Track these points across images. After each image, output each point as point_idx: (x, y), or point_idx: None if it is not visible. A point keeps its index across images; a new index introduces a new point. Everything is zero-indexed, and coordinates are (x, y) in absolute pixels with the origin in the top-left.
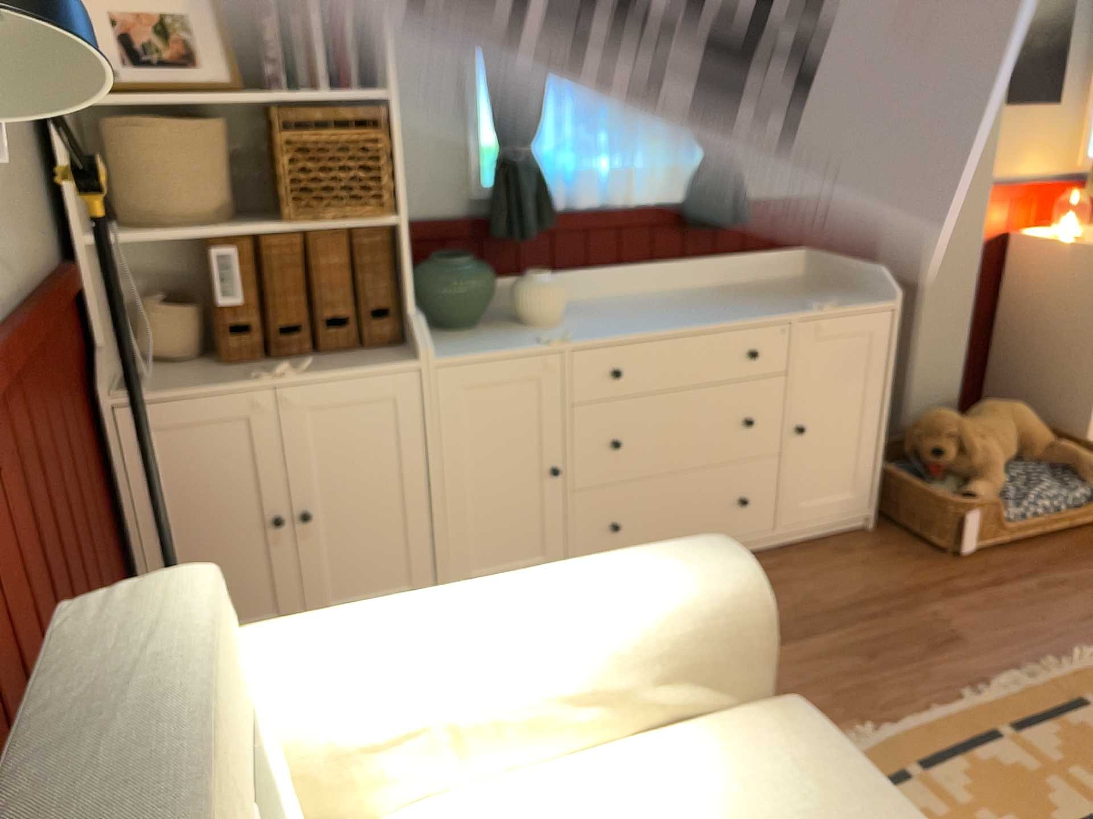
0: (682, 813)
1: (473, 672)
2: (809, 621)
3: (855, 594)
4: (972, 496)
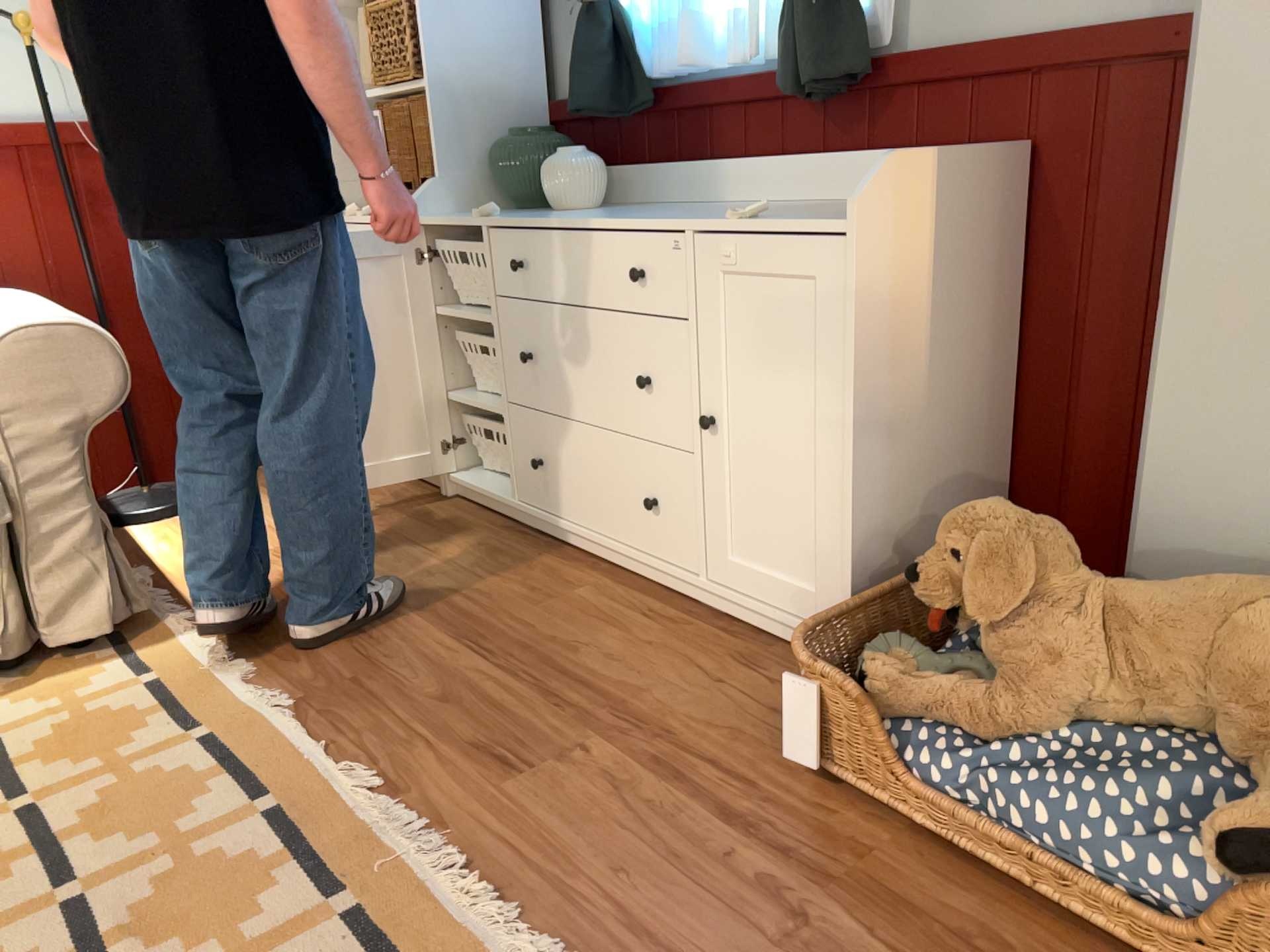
0: None
1: None
2: (525, 650)
3: (616, 677)
4: (866, 666)
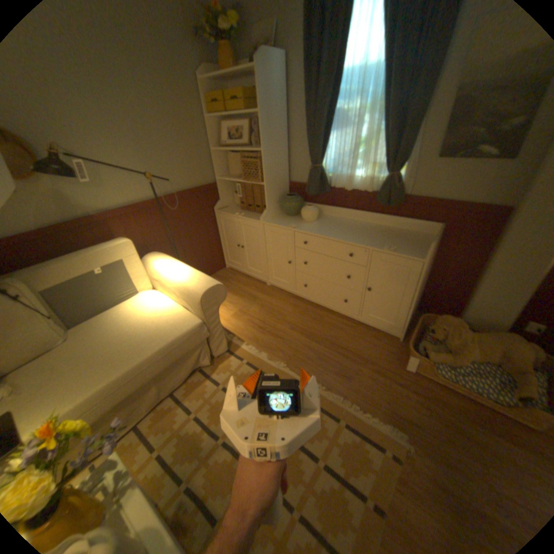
0: (161, 315)
1: (165, 276)
2: (327, 340)
3: (353, 347)
4: (428, 354)
